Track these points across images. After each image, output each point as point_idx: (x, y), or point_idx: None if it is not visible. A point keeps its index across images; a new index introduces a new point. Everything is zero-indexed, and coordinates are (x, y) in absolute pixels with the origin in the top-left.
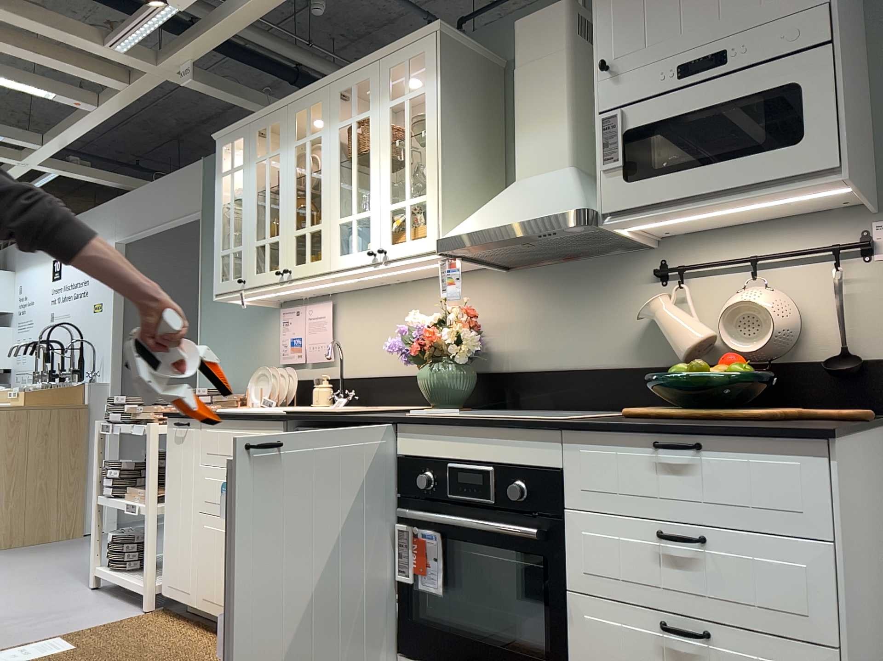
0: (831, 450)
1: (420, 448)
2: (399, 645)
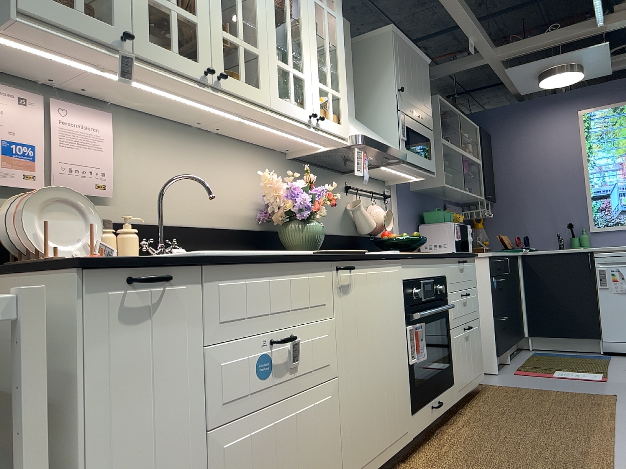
0: (475, 260)
1: (412, 273)
2: (410, 409)
